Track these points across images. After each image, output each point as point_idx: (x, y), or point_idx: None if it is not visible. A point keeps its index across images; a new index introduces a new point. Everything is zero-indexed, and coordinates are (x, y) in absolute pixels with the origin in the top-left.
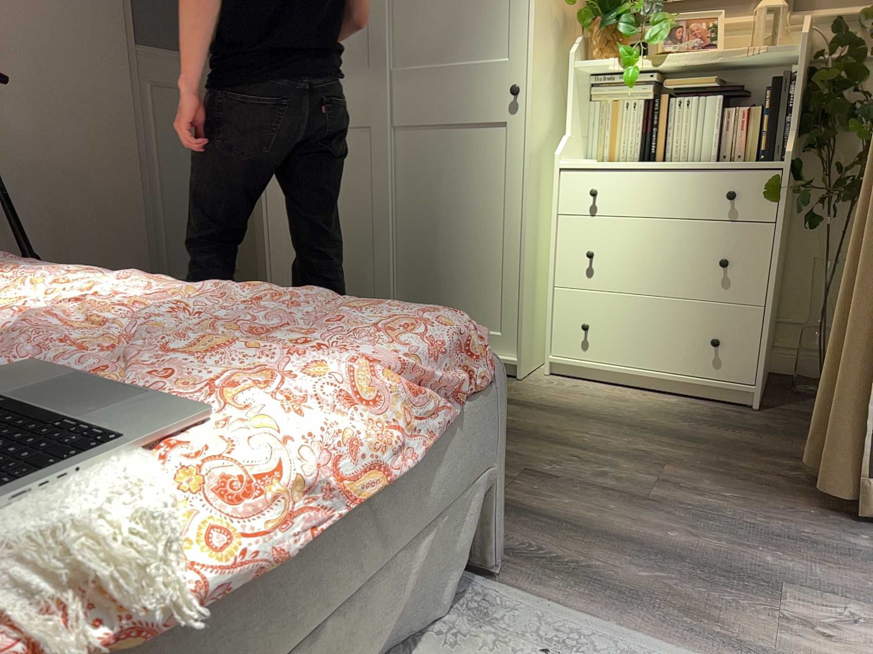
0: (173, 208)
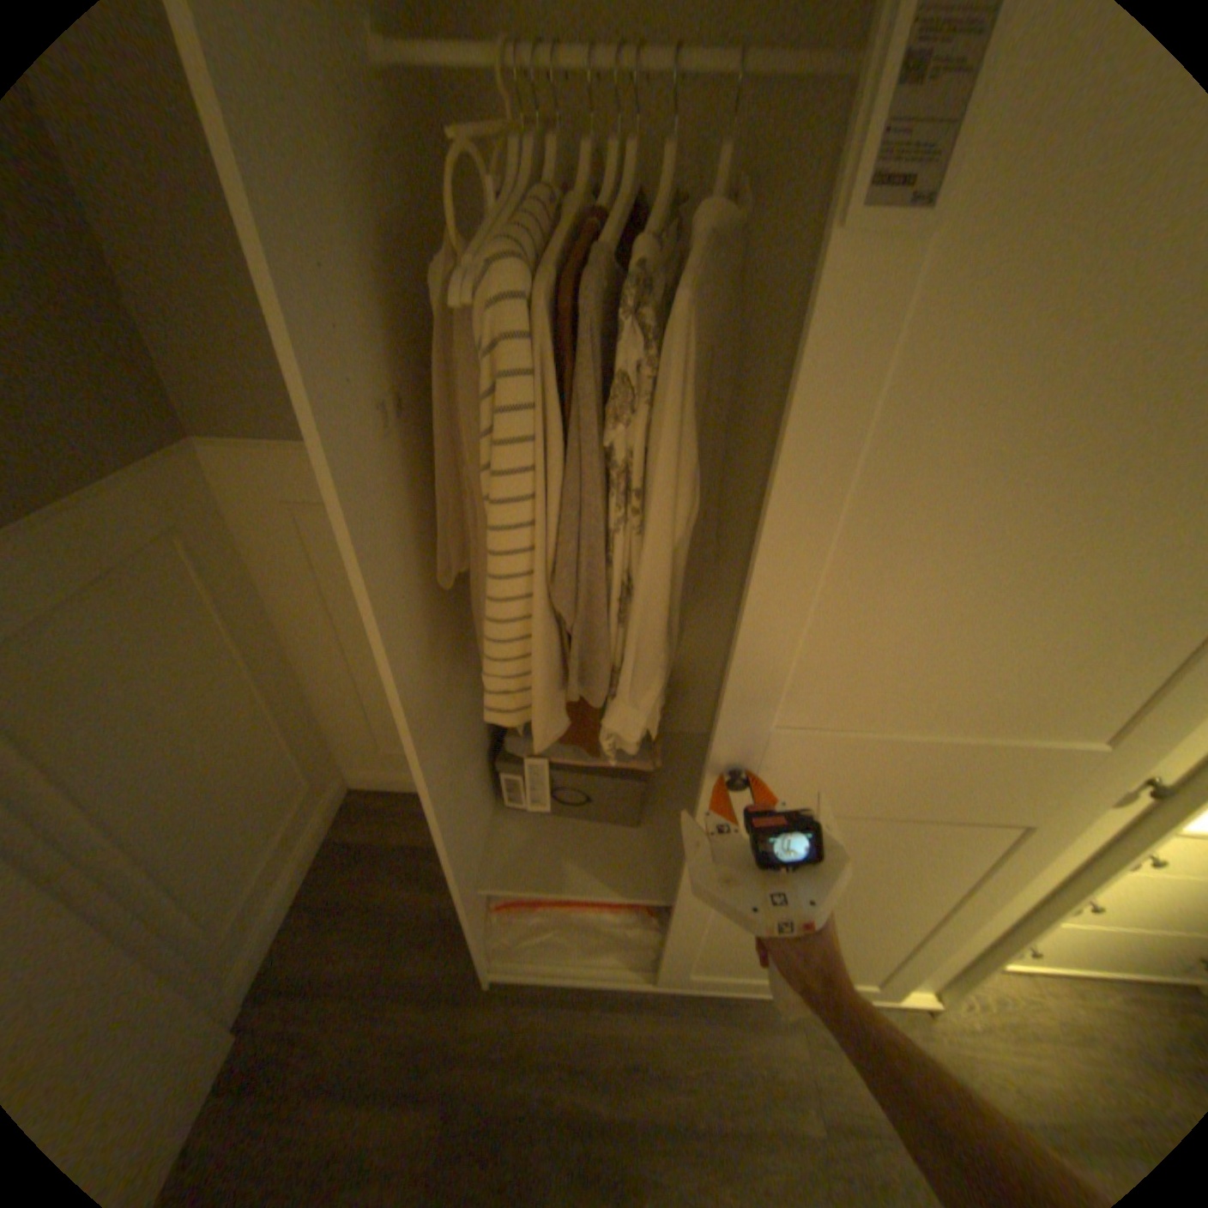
0: (166, 855)
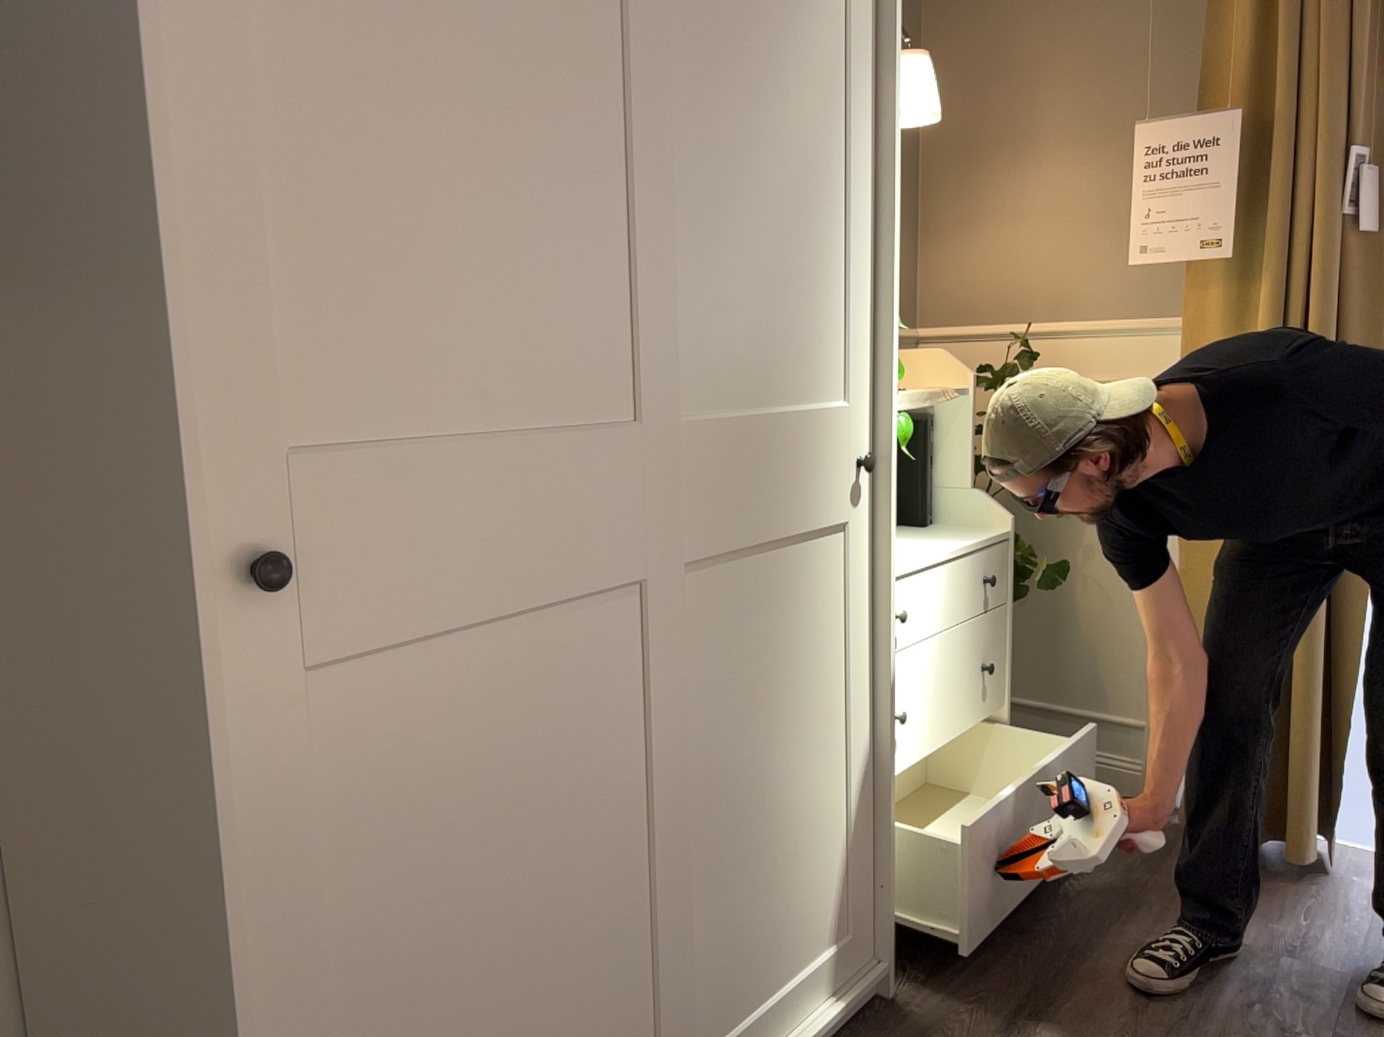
0: None
